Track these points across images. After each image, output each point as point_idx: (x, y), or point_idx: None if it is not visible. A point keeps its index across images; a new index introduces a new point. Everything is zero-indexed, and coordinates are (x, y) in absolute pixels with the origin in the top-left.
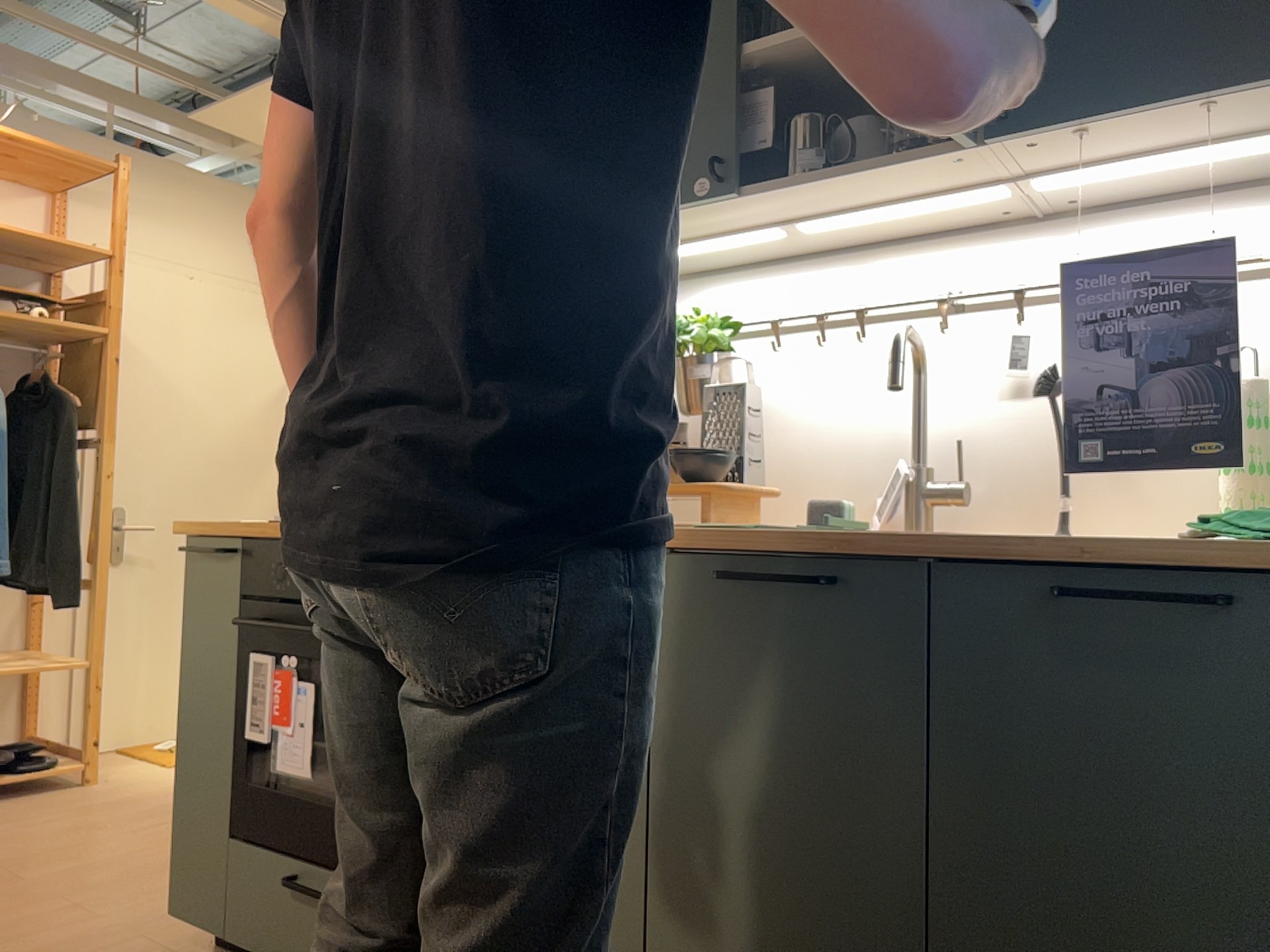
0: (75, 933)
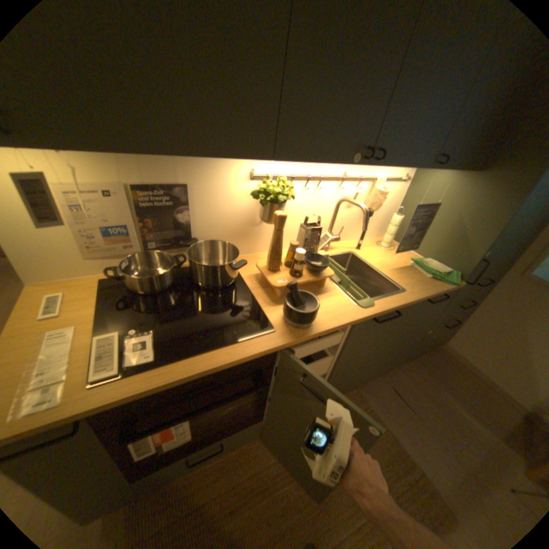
0: None
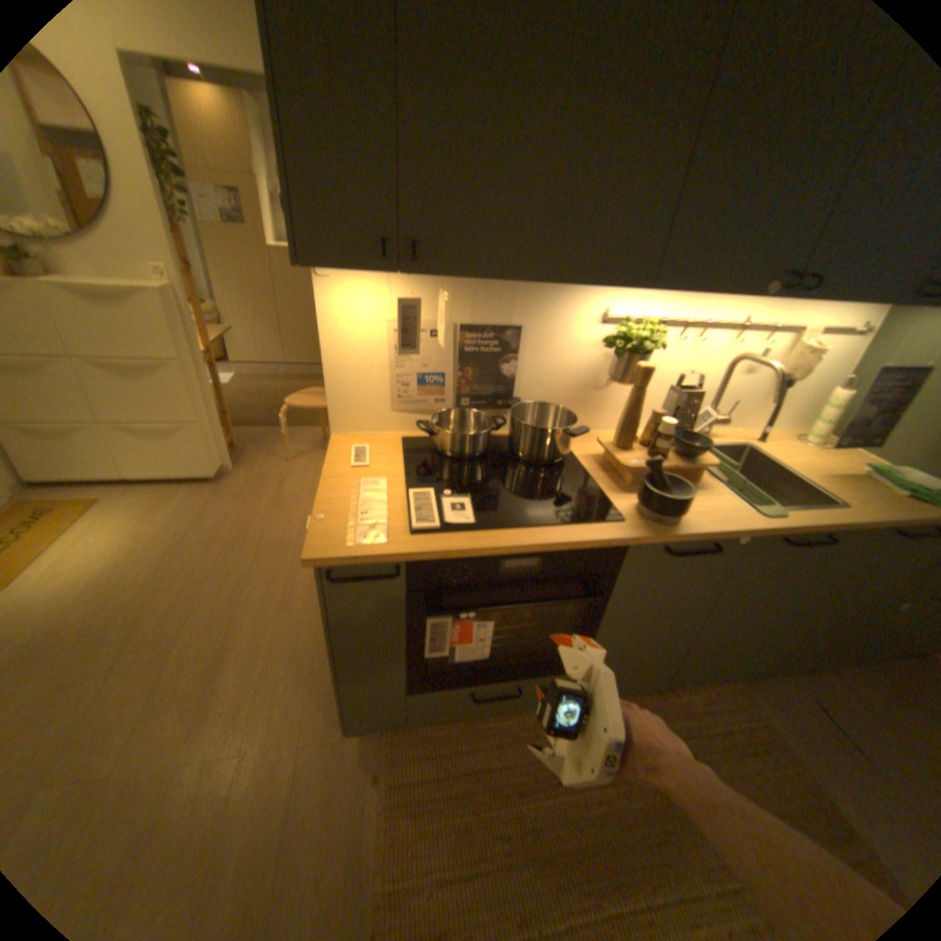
0: (247, 778)
